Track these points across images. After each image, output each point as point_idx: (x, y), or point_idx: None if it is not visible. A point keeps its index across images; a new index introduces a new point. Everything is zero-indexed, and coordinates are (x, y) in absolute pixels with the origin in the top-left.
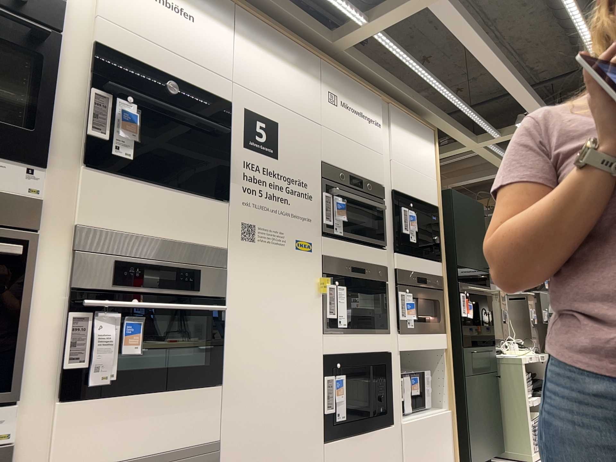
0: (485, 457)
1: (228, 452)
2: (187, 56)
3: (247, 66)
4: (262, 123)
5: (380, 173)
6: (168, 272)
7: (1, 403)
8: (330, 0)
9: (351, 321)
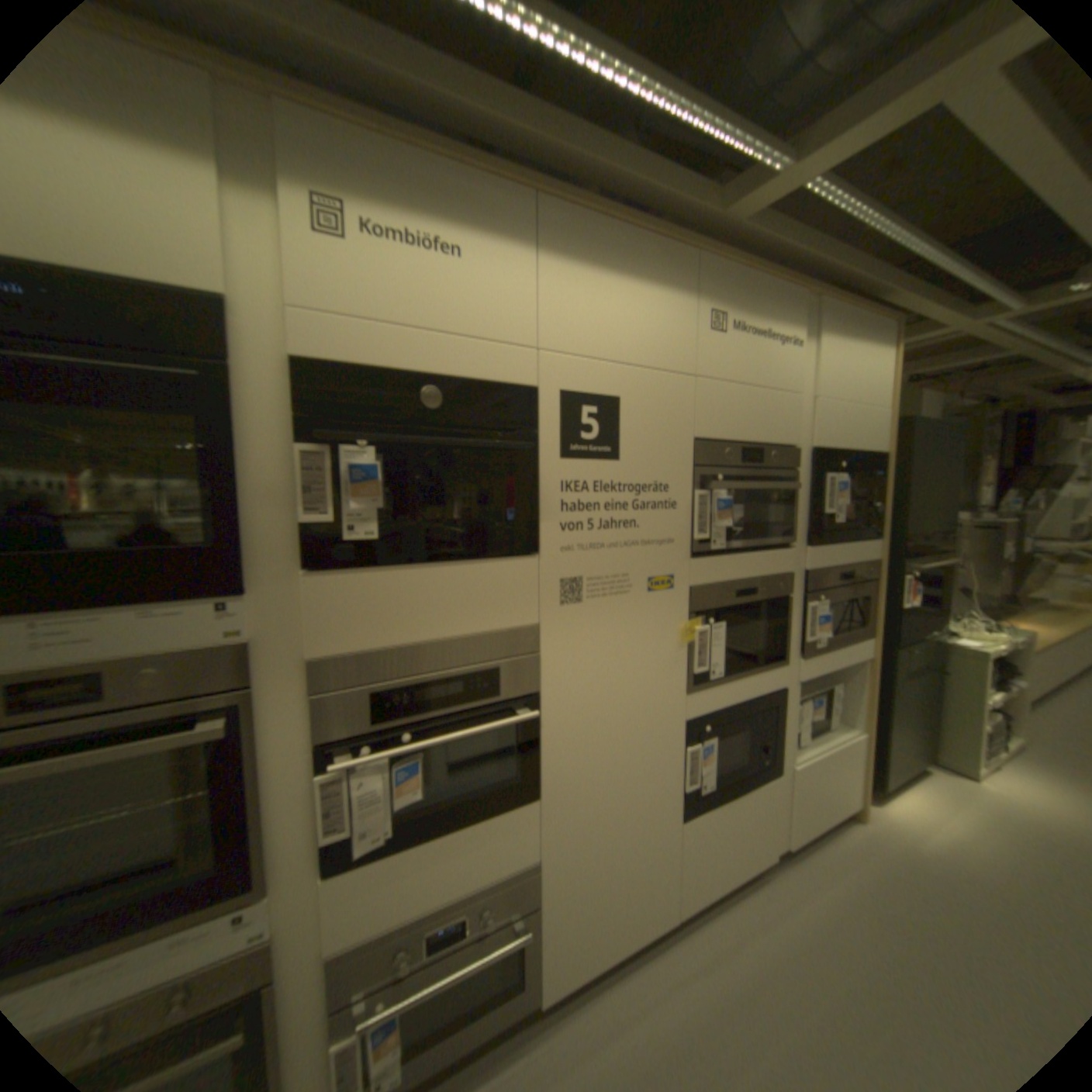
0: (910, 777)
1: (552, 870)
2: (452, 326)
3: (562, 308)
4: (591, 405)
5: (795, 427)
6: (451, 683)
7: (243, 905)
8: (721, 129)
9: (731, 664)
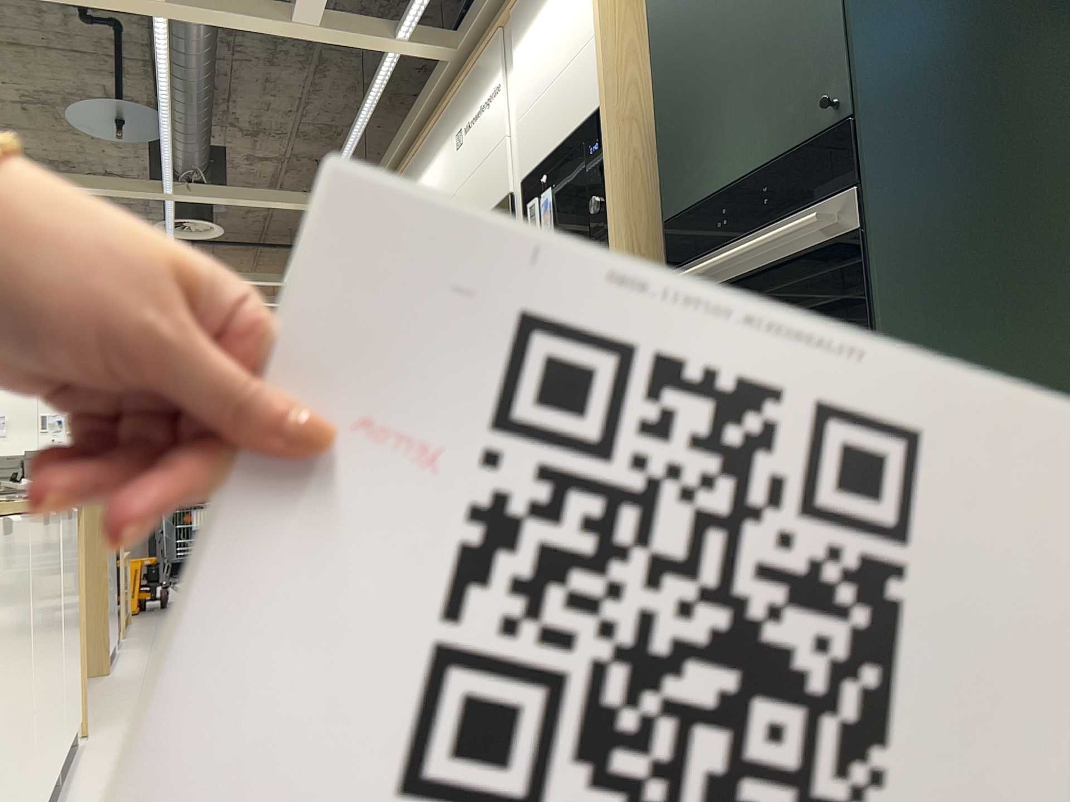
0: None
1: None
2: None
3: None
4: None
5: (505, 176)
6: None
7: None
8: (386, 79)
9: None
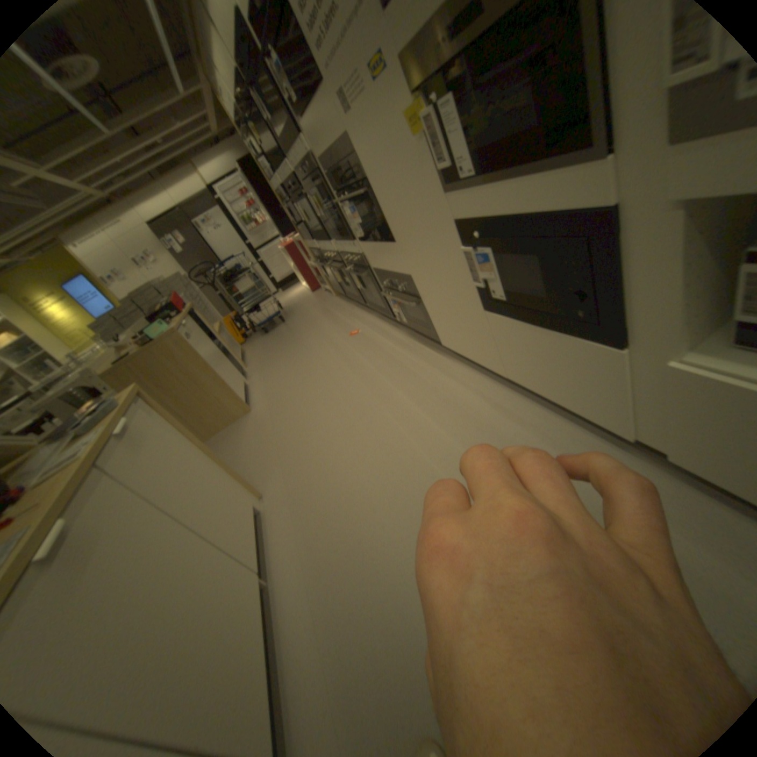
0: None
1: (417, 282)
2: None
3: None
4: None
5: None
6: (343, 168)
7: (352, 238)
8: None
9: (483, 159)
